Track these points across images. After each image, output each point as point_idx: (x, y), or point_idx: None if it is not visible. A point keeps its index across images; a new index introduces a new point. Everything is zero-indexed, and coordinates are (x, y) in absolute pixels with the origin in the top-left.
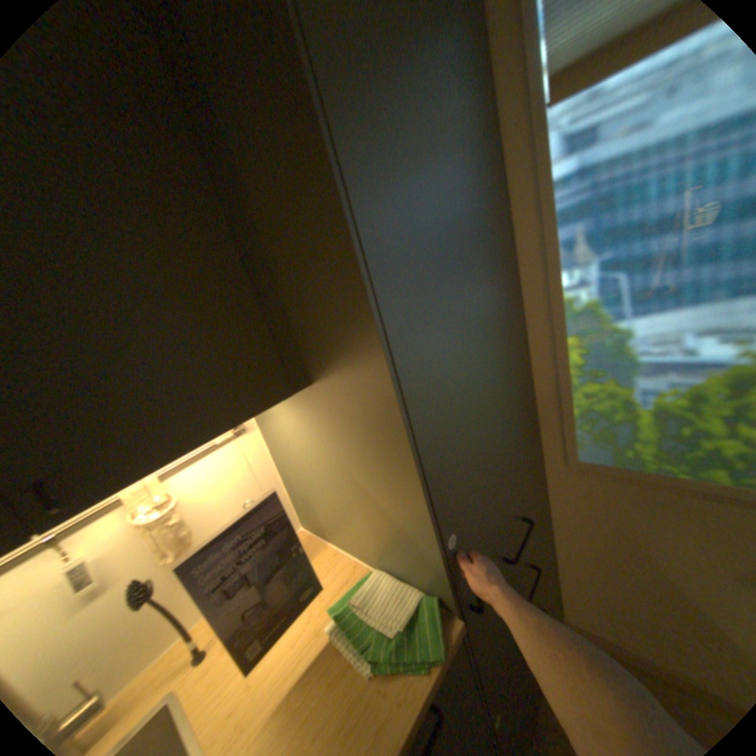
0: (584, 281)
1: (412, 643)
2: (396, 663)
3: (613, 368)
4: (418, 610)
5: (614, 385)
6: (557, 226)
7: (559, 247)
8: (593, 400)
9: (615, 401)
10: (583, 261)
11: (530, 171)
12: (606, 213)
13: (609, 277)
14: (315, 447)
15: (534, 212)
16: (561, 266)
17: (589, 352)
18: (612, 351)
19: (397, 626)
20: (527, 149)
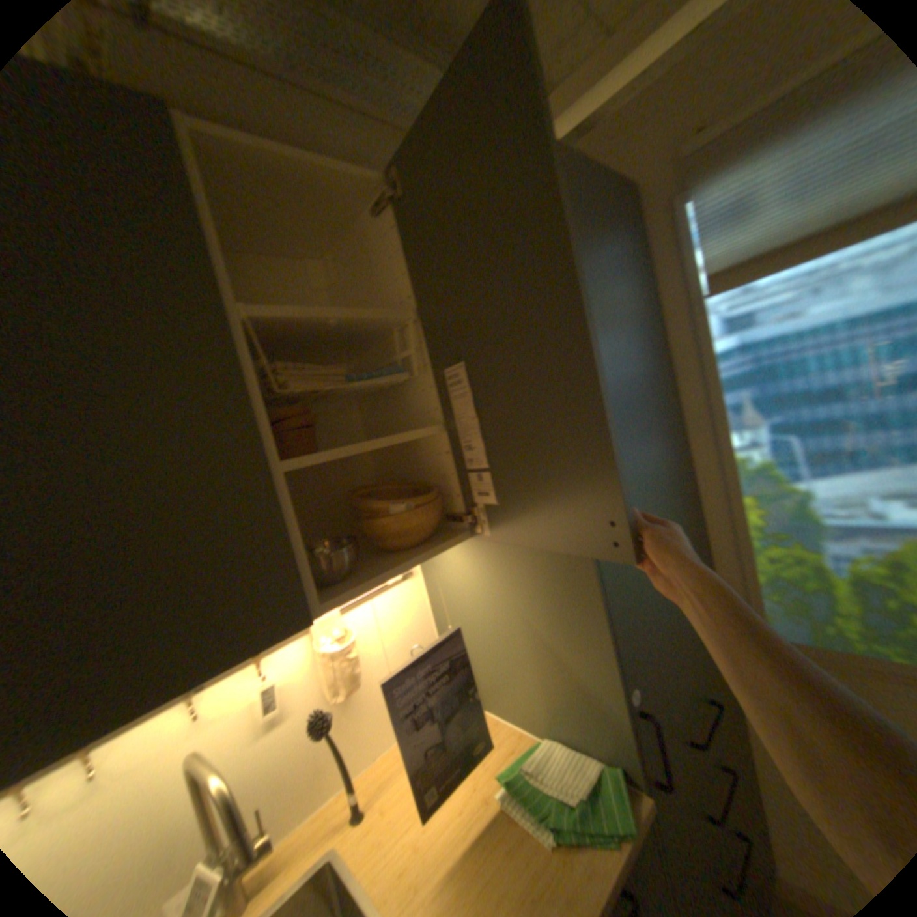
0: (755, 442)
1: (597, 813)
2: (581, 832)
3: (796, 531)
4: (600, 780)
5: (800, 549)
6: (722, 392)
7: (726, 410)
8: (778, 565)
9: (803, 567)
10: (751, 424)
11: (691, 345)
12: (769, 383)
13: (780, 439)
14: (486, 593)
15: (698, 379)
16: (729, 428)
17: (768, 513)
18: (793, 513)
19: (578, 795)
20: (688, 327)
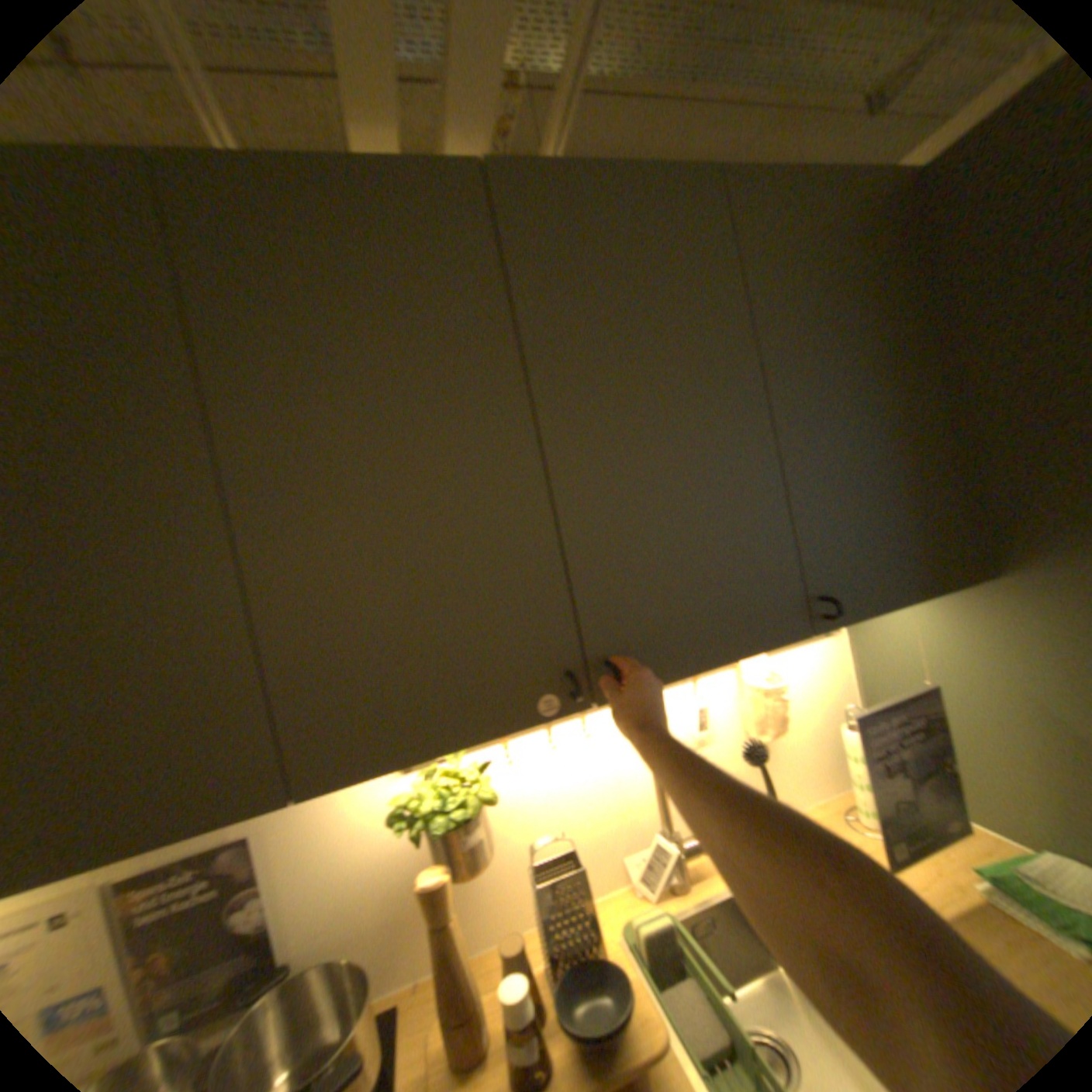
0: None
1: None
2: None
3: None
4: None
5: None
6: None
7: None
8: None
9: None
10: None
11: None
12: None
13: None
14: (962, 660)
15: None
16: None
17: None
18: None
19: None
20: None
